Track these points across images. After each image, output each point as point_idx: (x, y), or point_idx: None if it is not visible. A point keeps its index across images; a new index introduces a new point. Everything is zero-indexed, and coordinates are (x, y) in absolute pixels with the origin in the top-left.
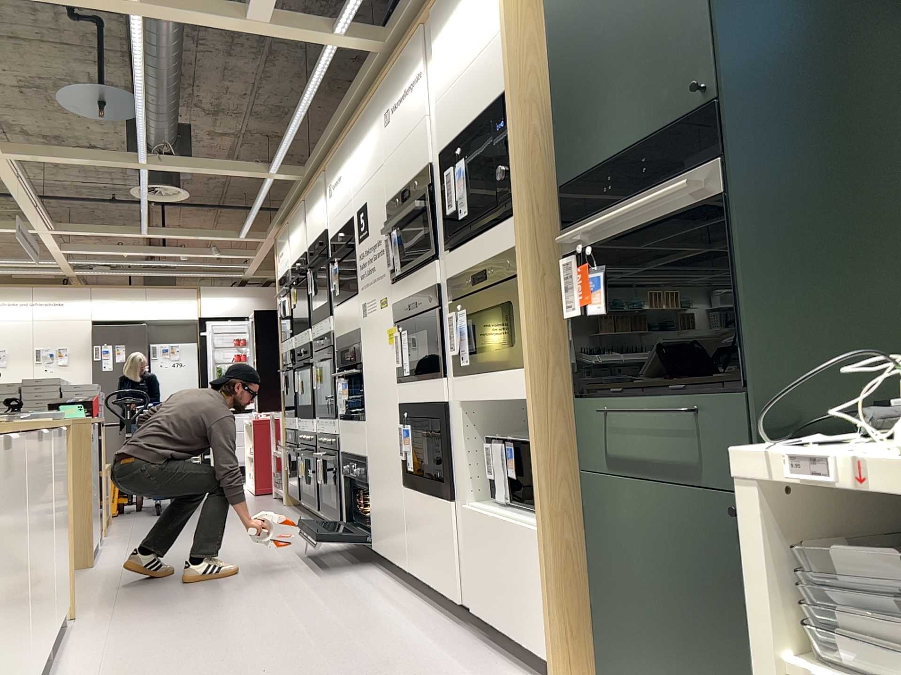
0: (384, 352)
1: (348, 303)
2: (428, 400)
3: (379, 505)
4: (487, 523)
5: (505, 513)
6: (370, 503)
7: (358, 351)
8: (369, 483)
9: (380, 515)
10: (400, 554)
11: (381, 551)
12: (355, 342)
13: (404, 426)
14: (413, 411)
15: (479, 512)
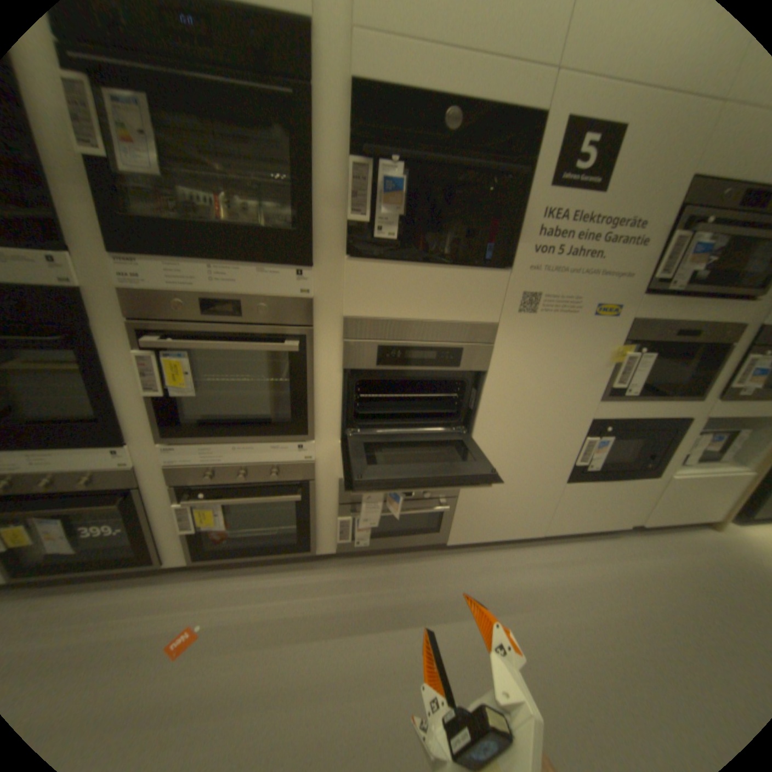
0: (582, 368)
1: (459, 274)
2: (661, 416)
3: (489, 508)
4: (701, 482)
5: (706, 471)
6: (456, 511)
7: (483, 355)
8: (460, 496)
9: (487, 515)
10: (529, 531)
11: (475, 541)
12: (465, 341)
13: (600, 438)
14: (628, 425)
15: (694, 478)
